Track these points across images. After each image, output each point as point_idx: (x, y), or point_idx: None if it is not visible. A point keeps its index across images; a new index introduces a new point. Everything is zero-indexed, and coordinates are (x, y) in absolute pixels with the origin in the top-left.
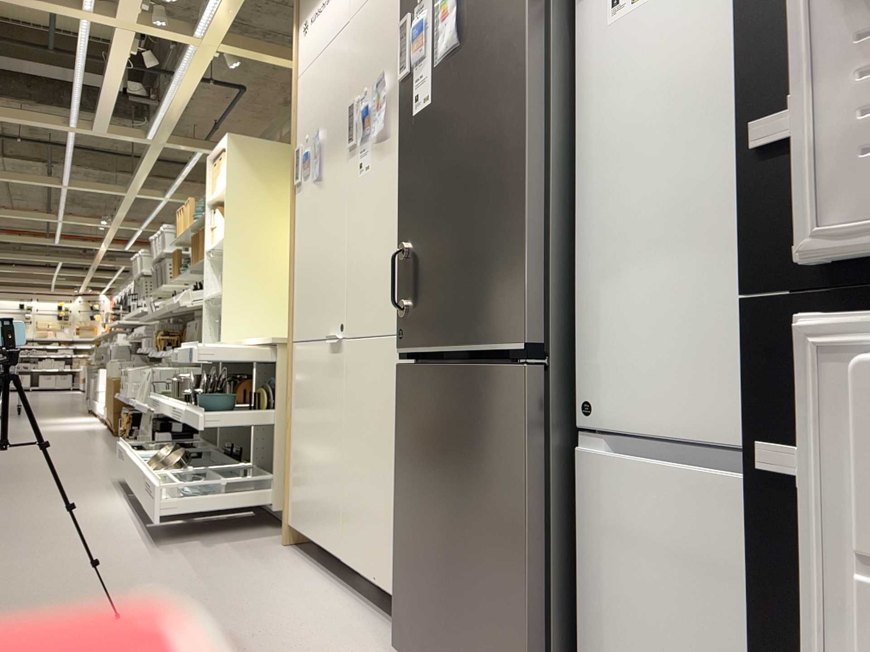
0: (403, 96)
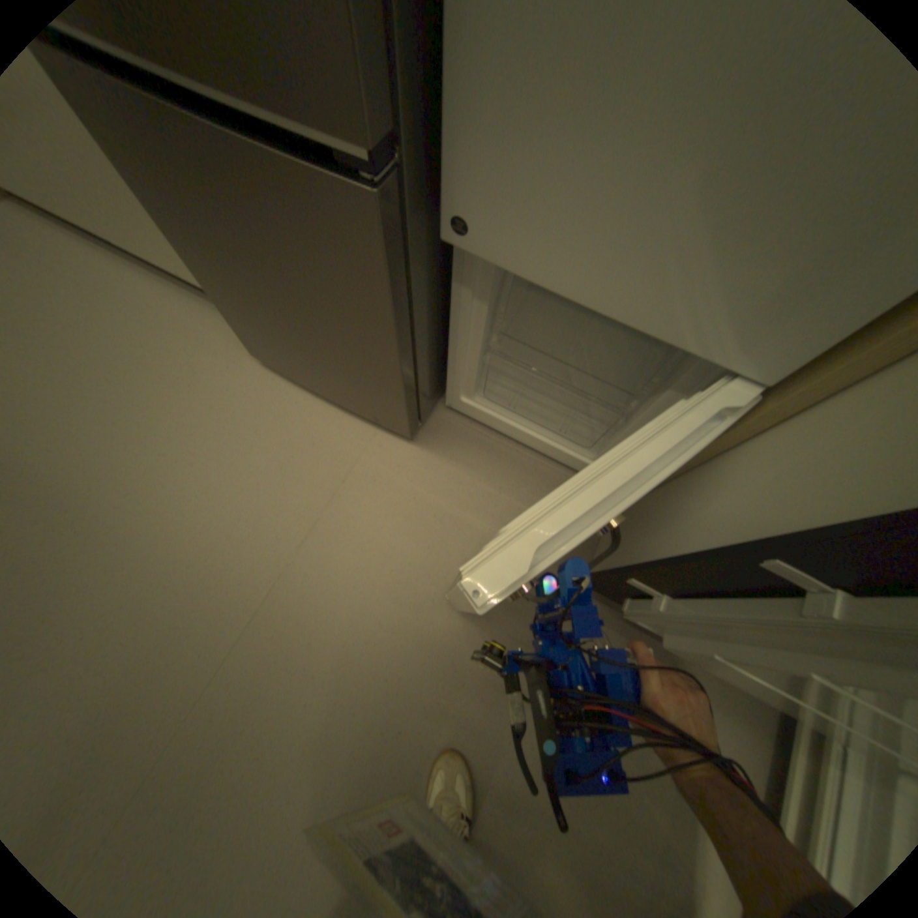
0: None
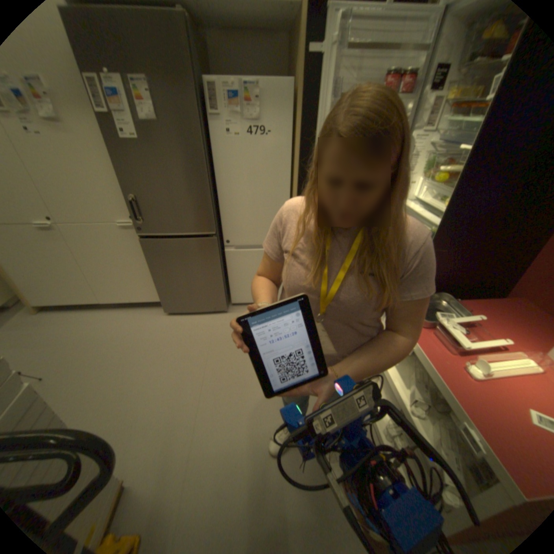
0: (102, 122)
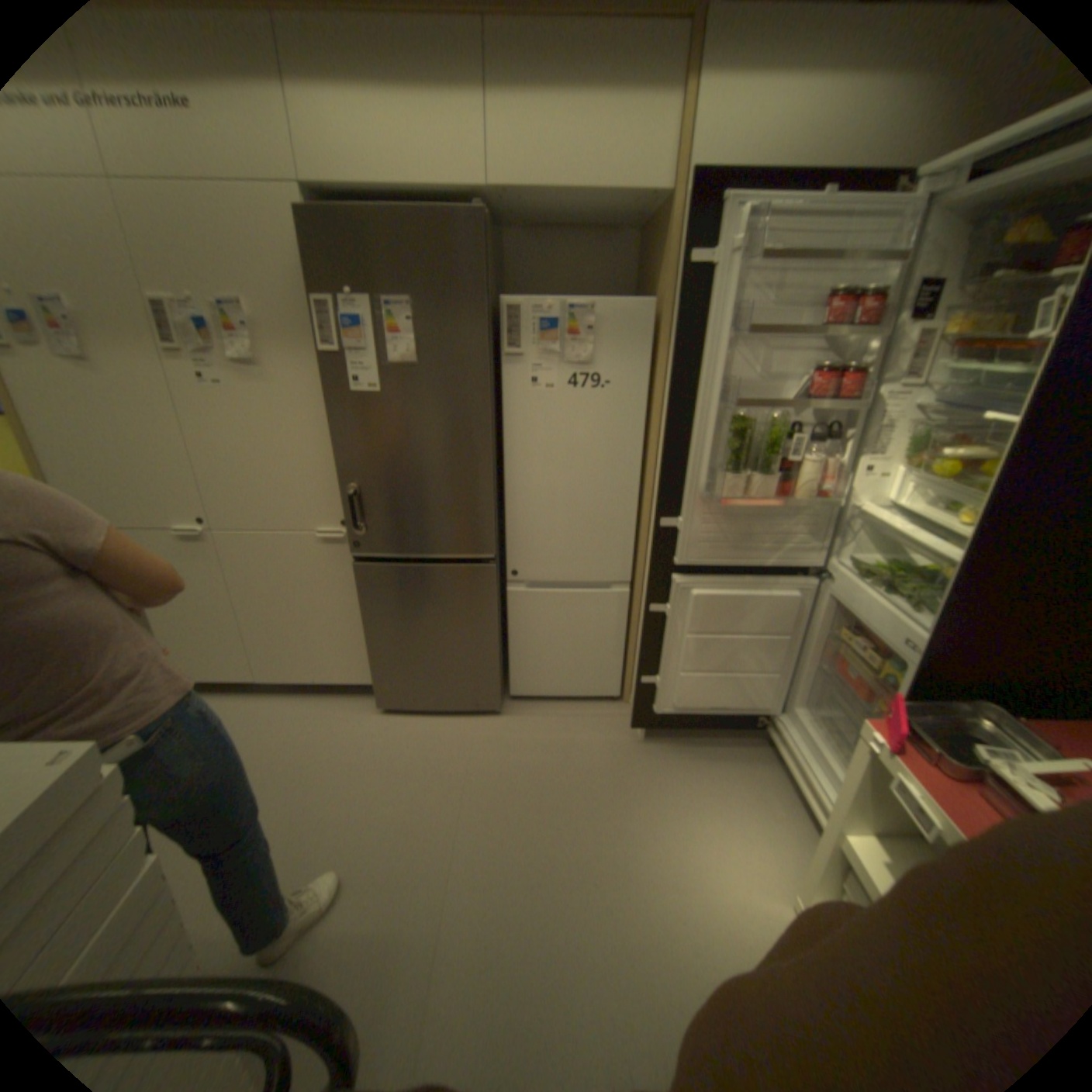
0: (327, 366)
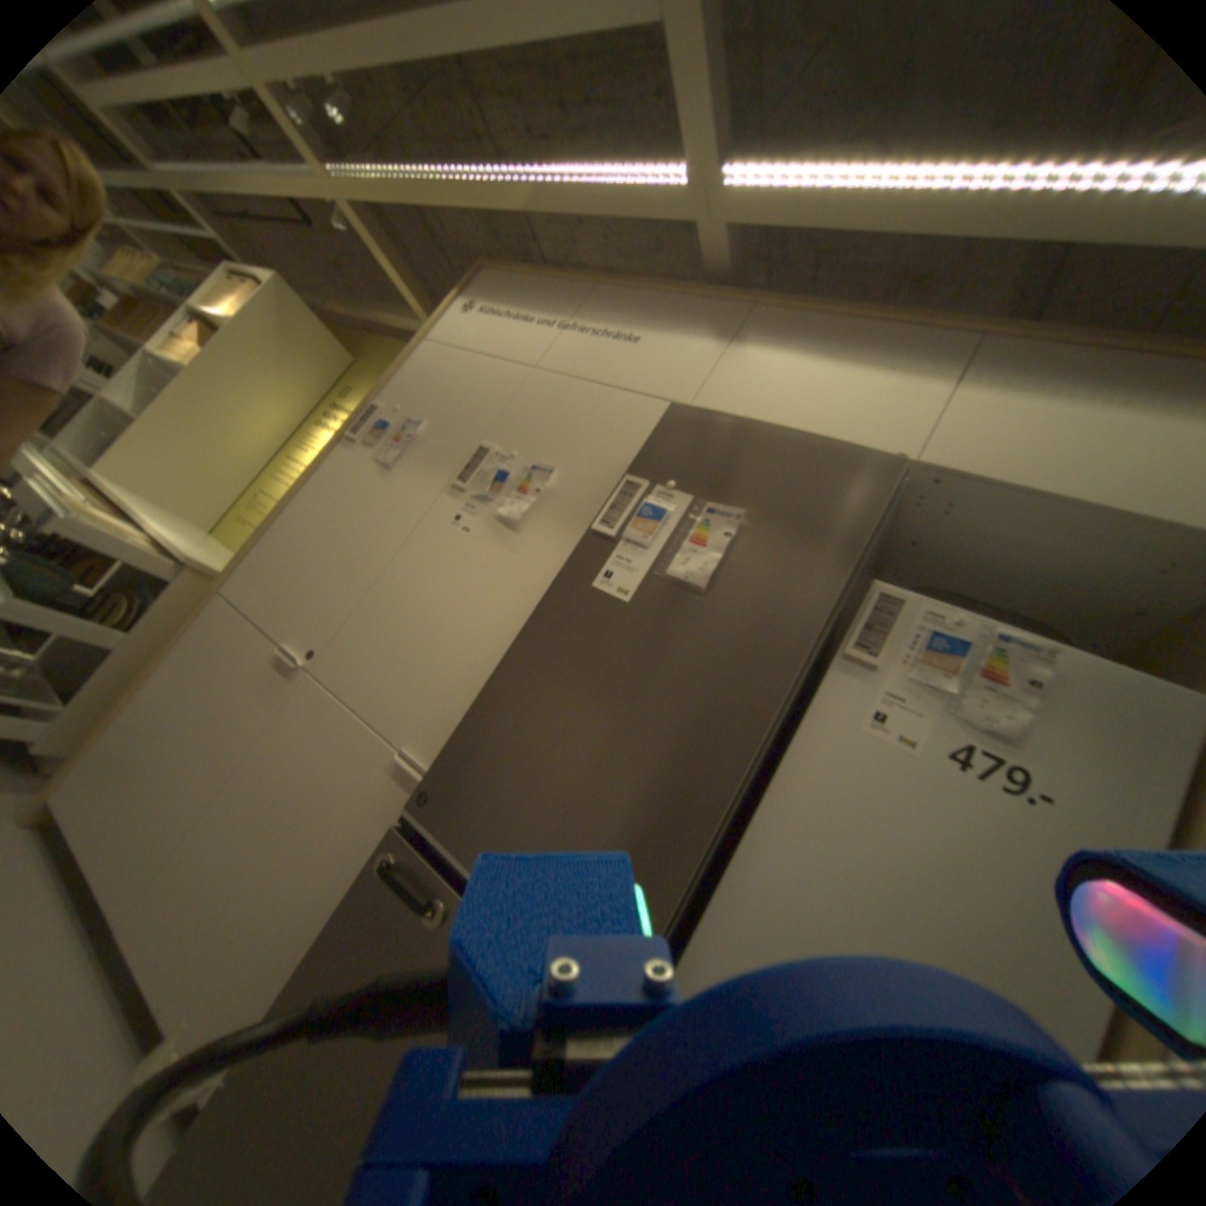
0: (587, 550)
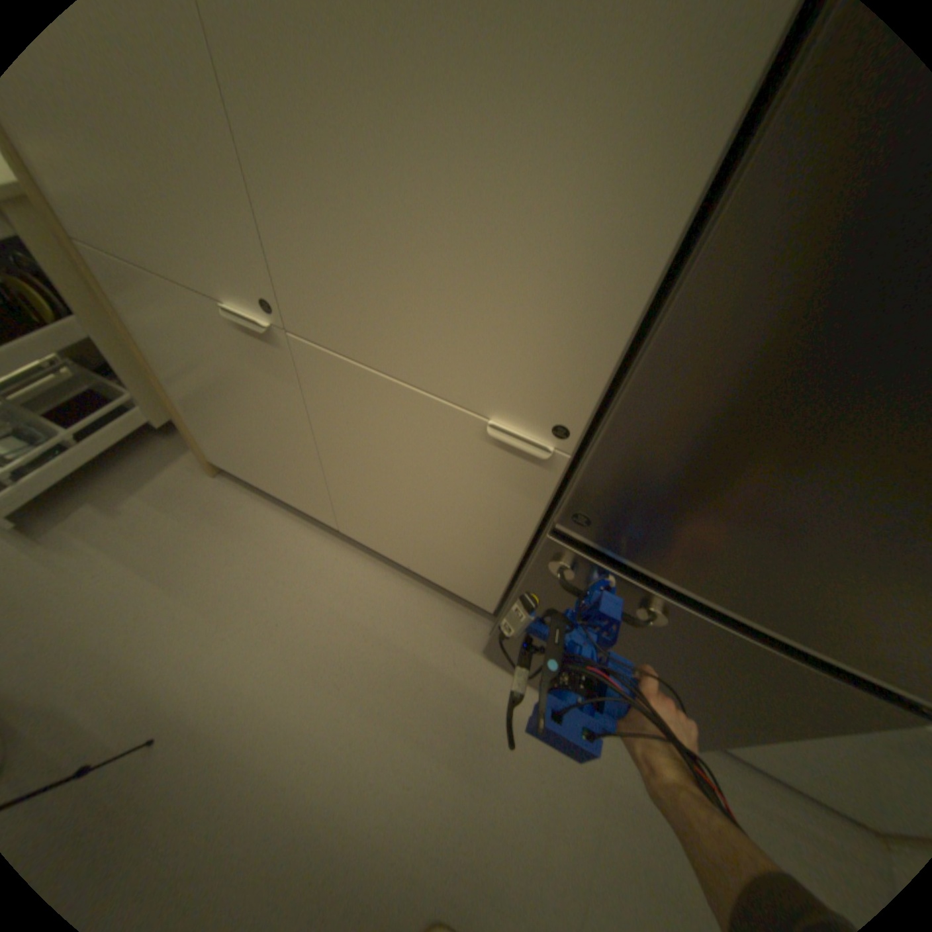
0: None
